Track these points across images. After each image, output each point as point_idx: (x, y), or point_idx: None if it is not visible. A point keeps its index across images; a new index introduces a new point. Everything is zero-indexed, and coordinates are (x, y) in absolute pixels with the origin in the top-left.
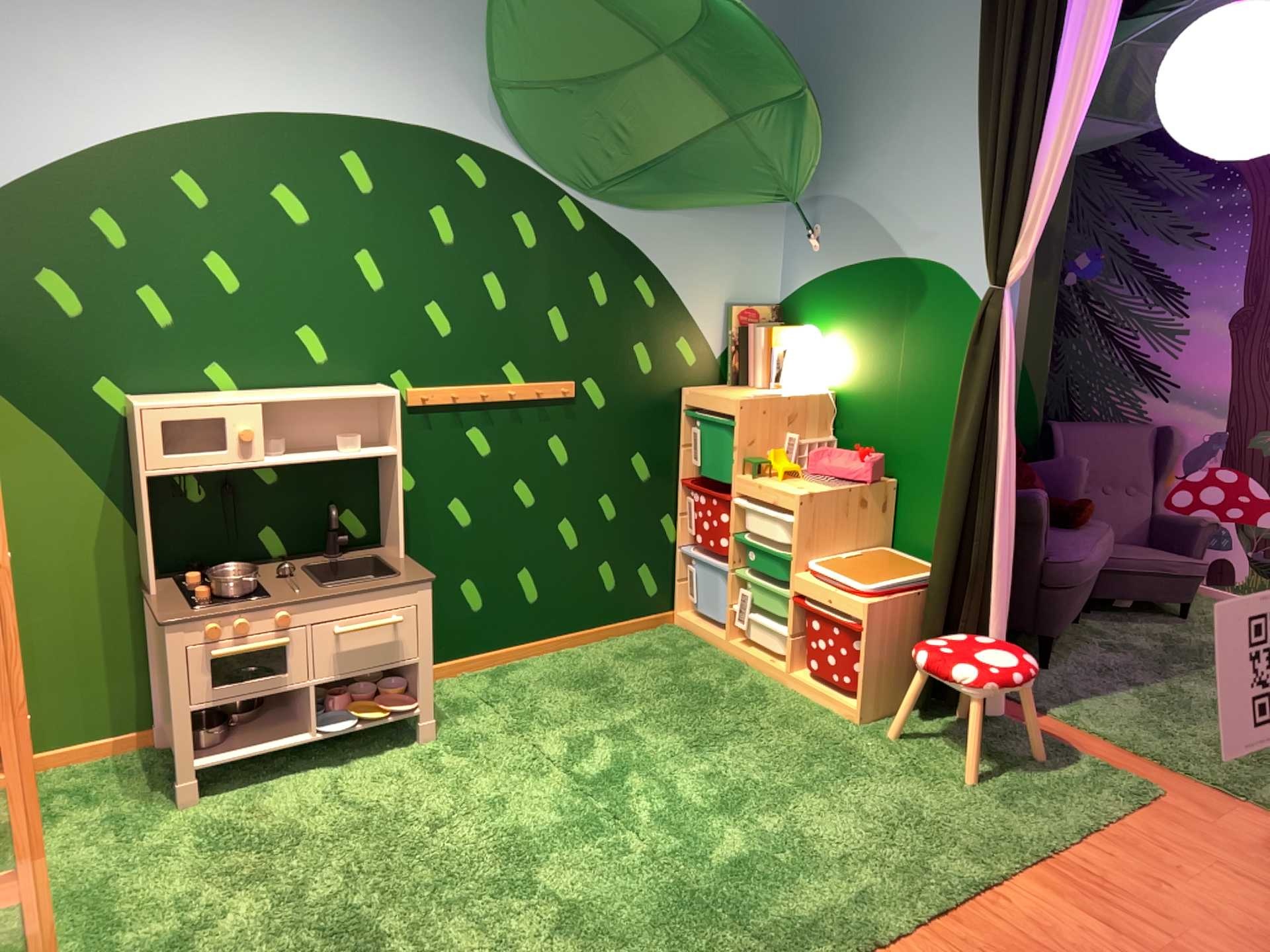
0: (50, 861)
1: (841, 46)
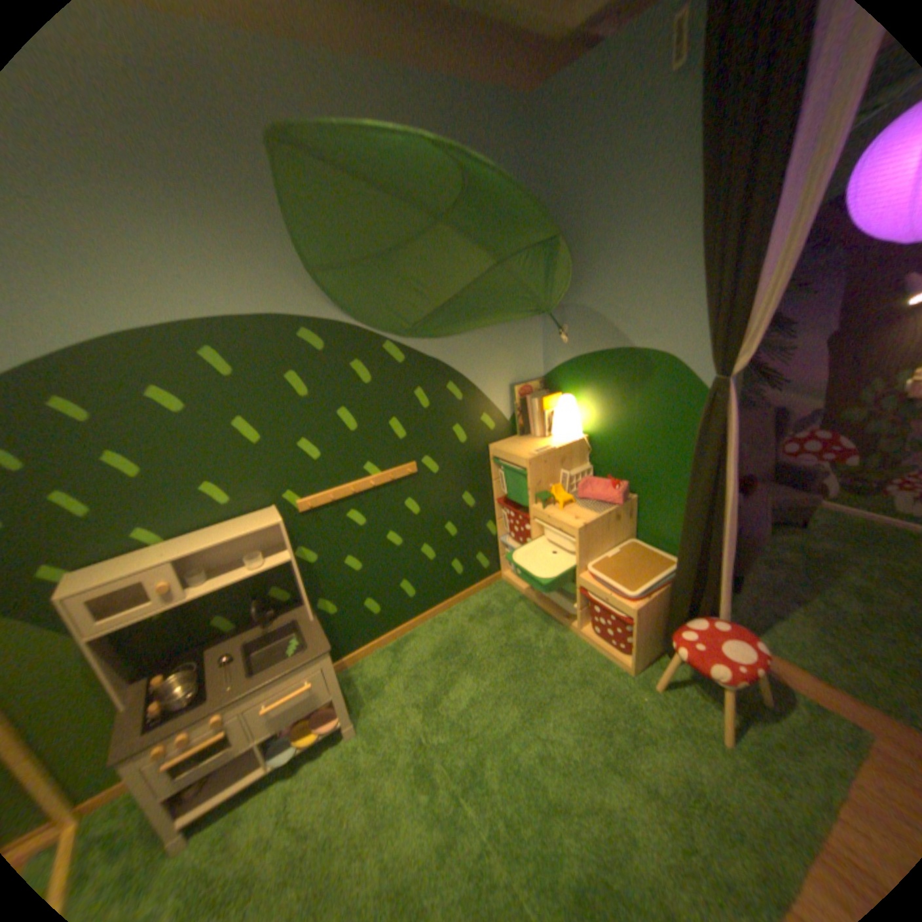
0: None
1: (571, 192)
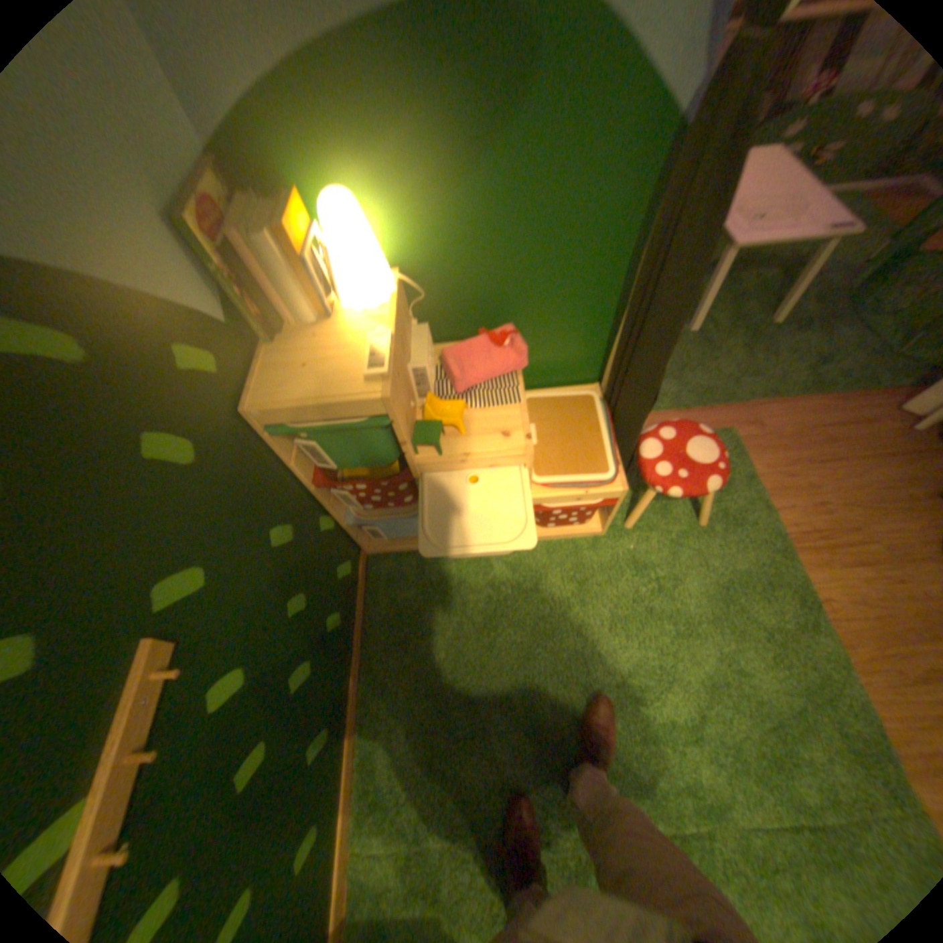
0: None
1: None
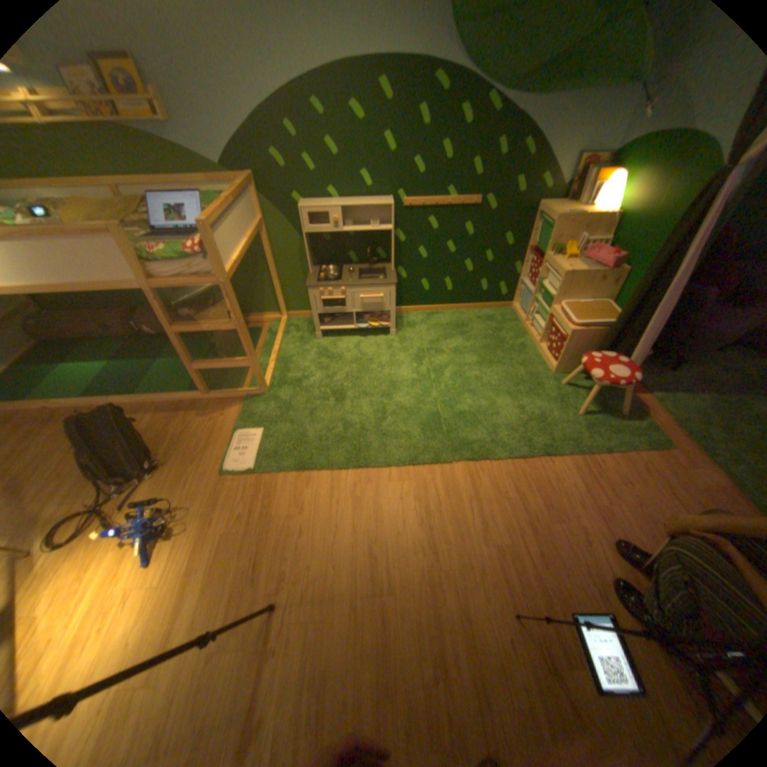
0: (282, 347)
1: None
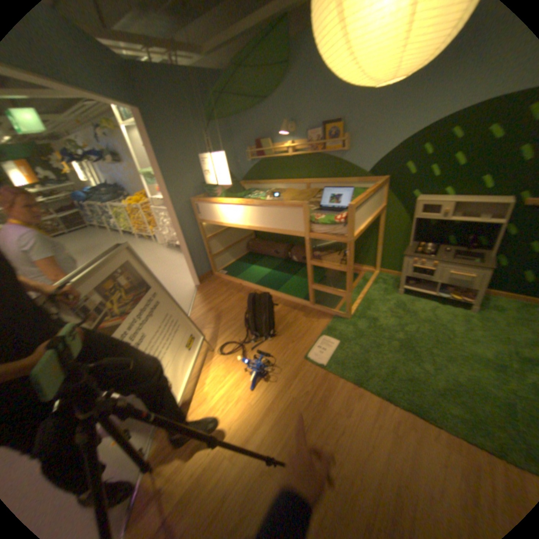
0: (369, 291)
1: None
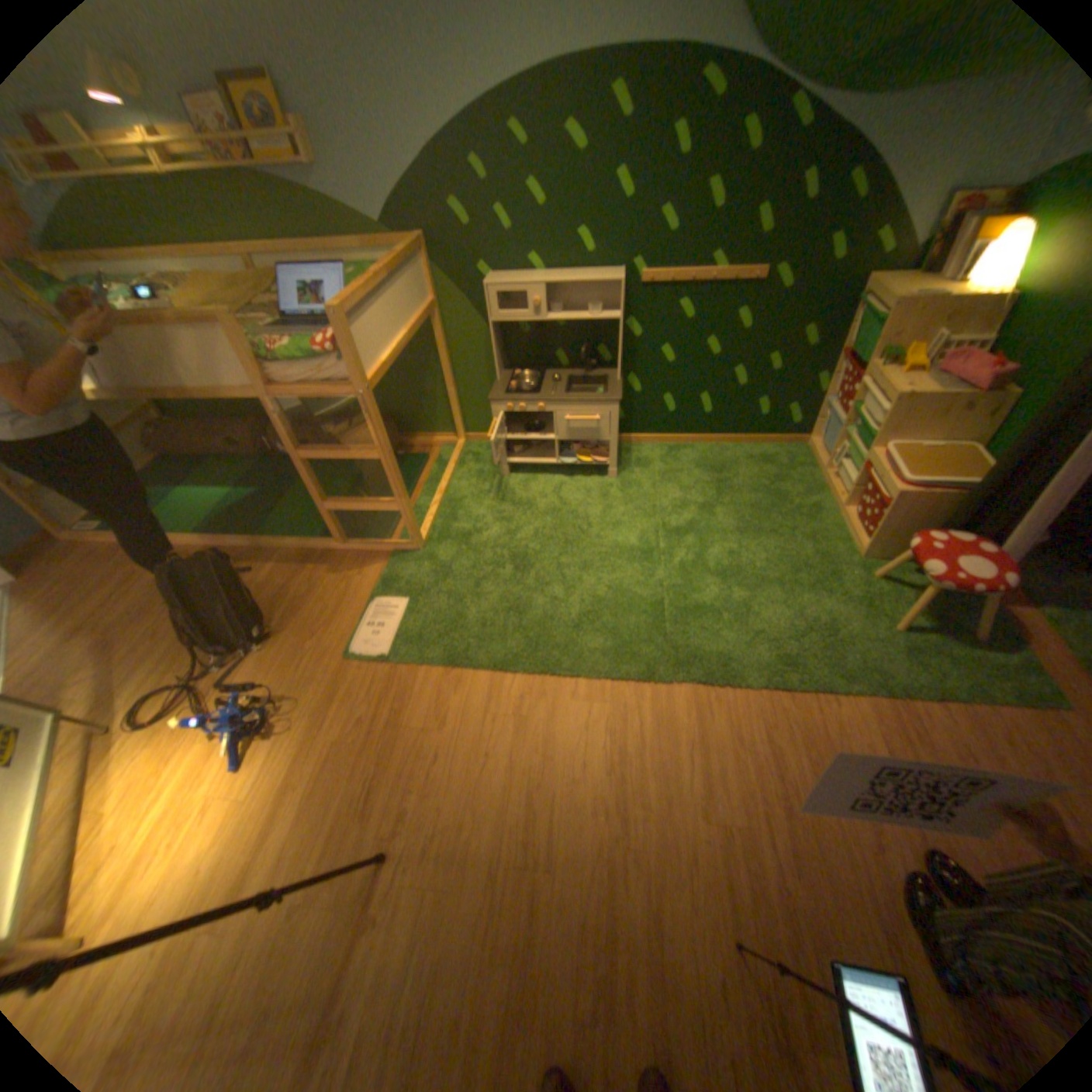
0: (452, 484)
1: None
